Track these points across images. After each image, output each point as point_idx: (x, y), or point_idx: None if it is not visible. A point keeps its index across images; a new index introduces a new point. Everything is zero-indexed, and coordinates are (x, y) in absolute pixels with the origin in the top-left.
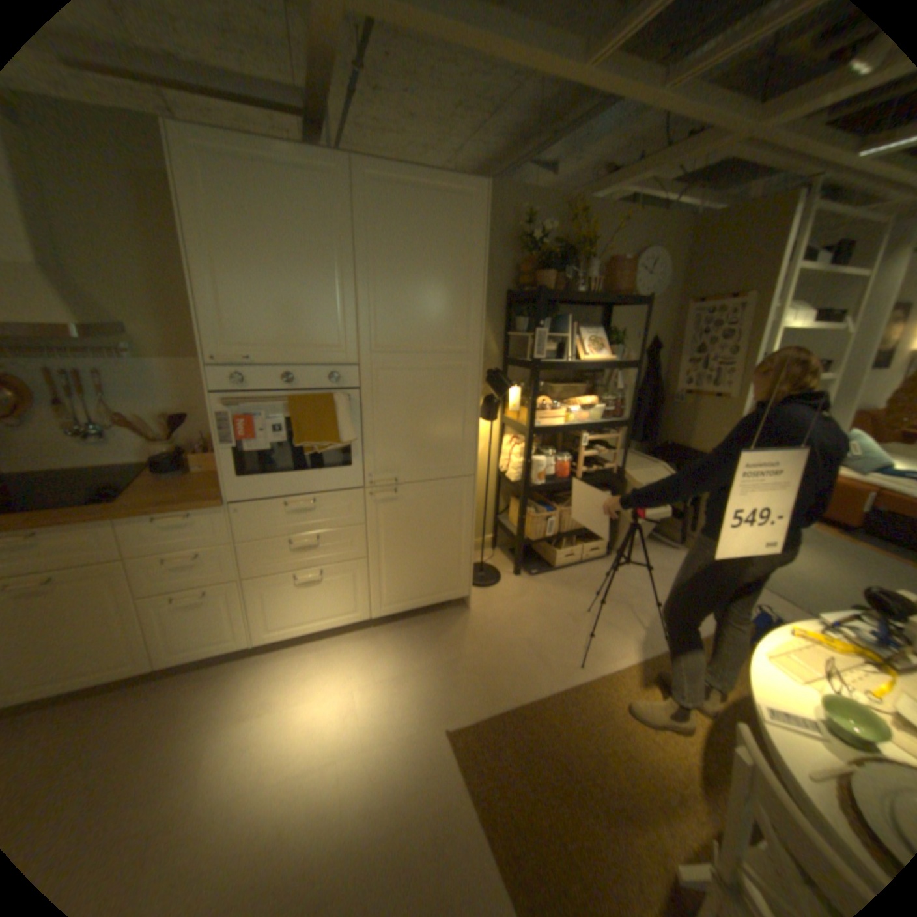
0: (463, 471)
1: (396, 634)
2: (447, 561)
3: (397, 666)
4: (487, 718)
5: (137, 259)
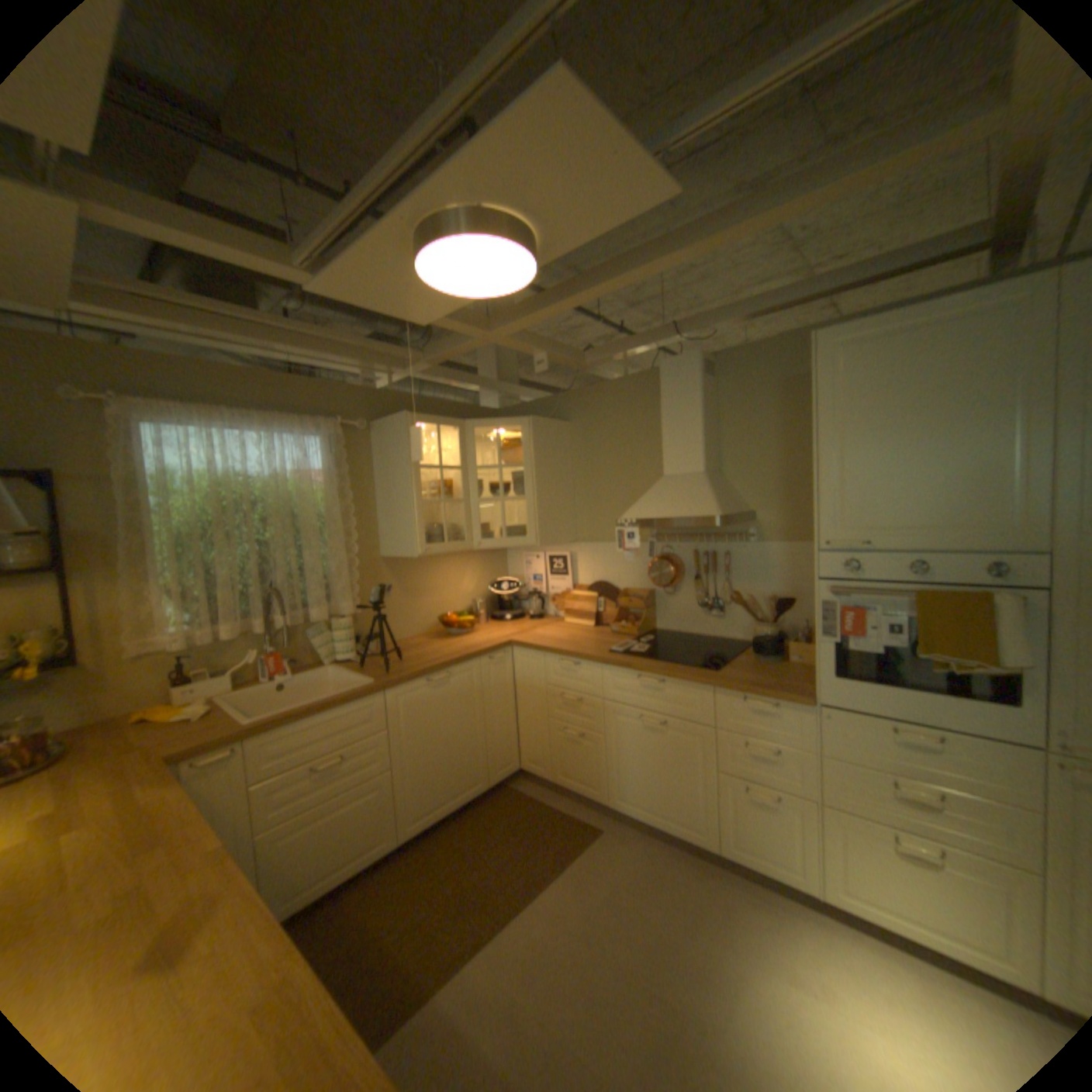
0: None
1: None
2: None
3: None
4: None
5: (775, 453)
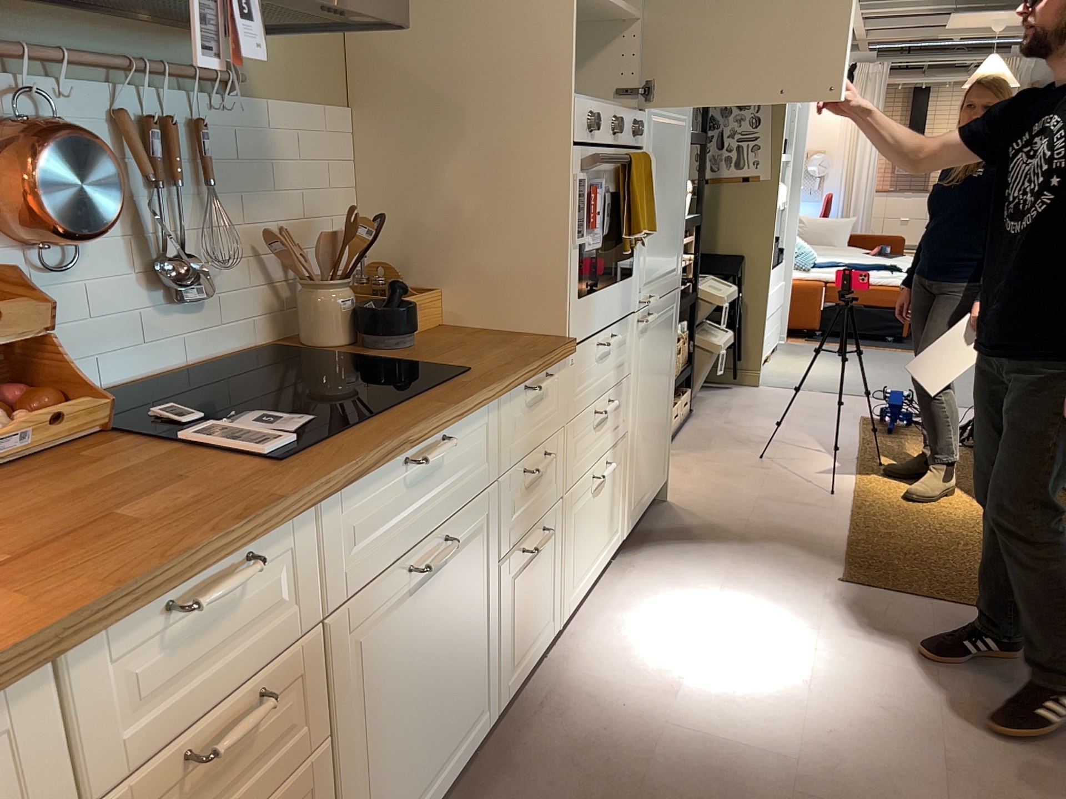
0: (677, 280)
1: (648, 551)
2: (663, 425)
3: (705, 570)
4: (841, 556)
5: None
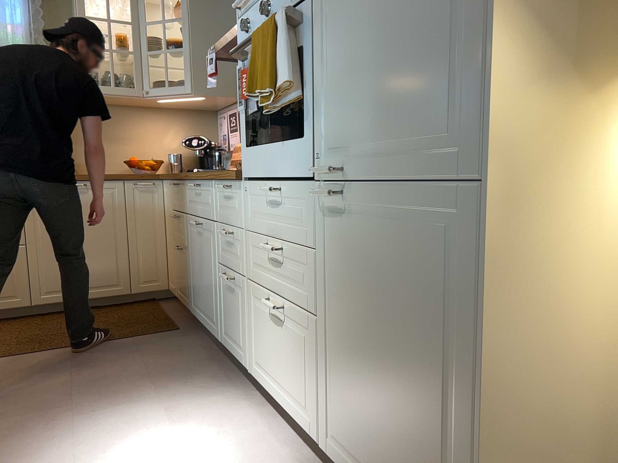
0: (466, 165)
1: None
2: (430, 441)
3: None
4: None
5: None
